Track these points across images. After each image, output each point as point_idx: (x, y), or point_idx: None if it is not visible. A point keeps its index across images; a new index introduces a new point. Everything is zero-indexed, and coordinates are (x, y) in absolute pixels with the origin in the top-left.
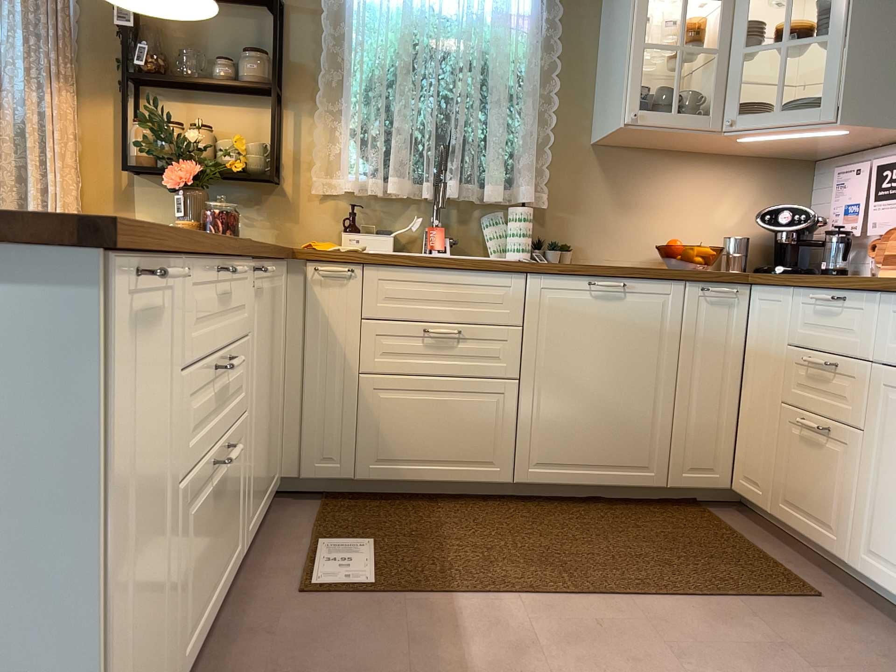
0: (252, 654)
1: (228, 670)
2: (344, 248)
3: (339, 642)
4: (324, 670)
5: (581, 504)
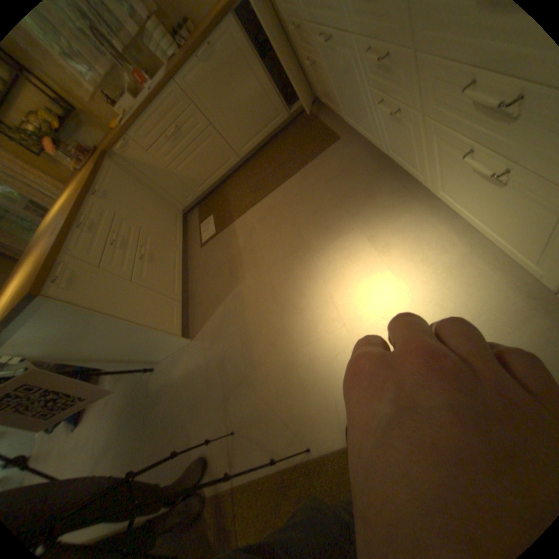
0: (198, 271)
1: (195, 279)
2: (121, 115)
3: (213, 256)
4: (212, 266)
5: (267, 145)
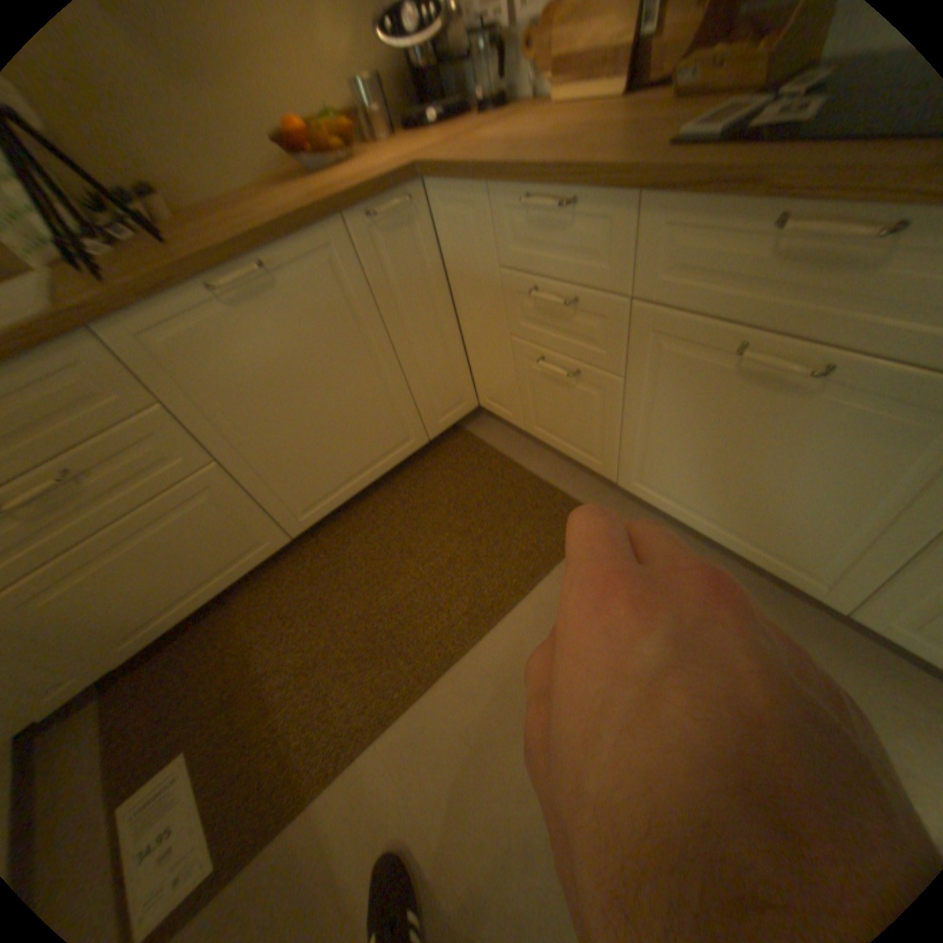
0: None
1: None
2: None
3: None
4: None
5: (364, 500)
